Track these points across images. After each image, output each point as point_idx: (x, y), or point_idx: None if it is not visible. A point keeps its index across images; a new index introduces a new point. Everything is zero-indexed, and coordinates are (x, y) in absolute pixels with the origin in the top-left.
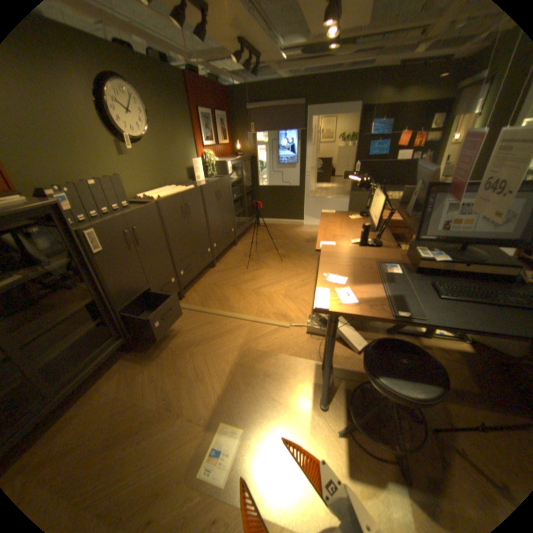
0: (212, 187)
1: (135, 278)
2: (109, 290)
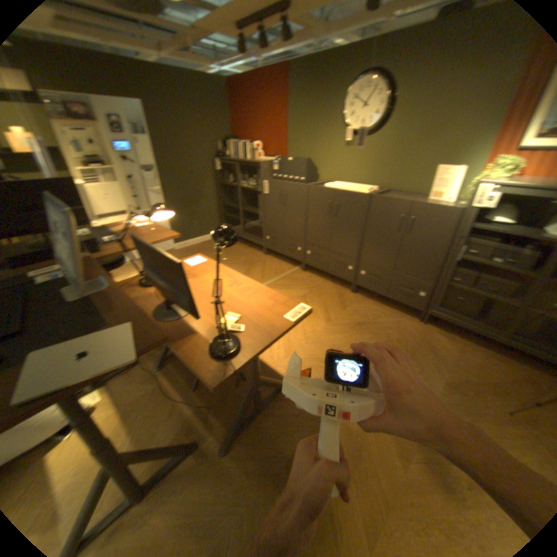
0: (396, 206)
1: (276, 222)
2: (264, 216)
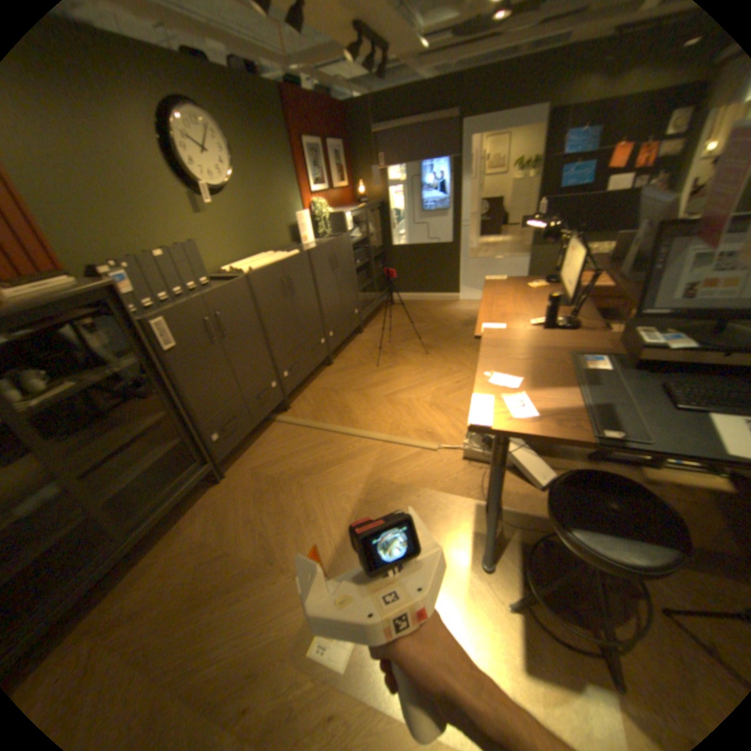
0: (326, 251)
1: (223, 383)
2: (189, 399)
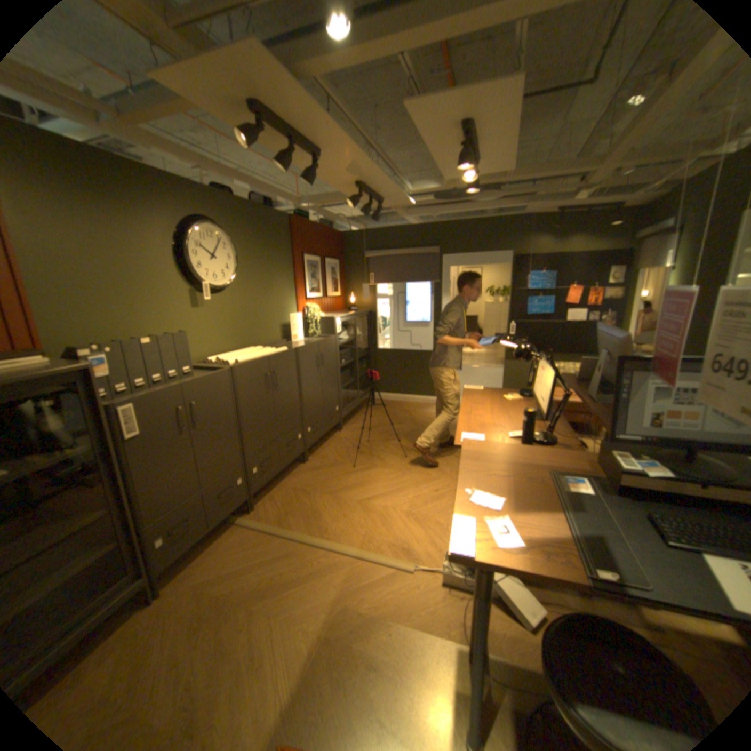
0: (313, 350)
1: (182, 478)
2: (137, 496)
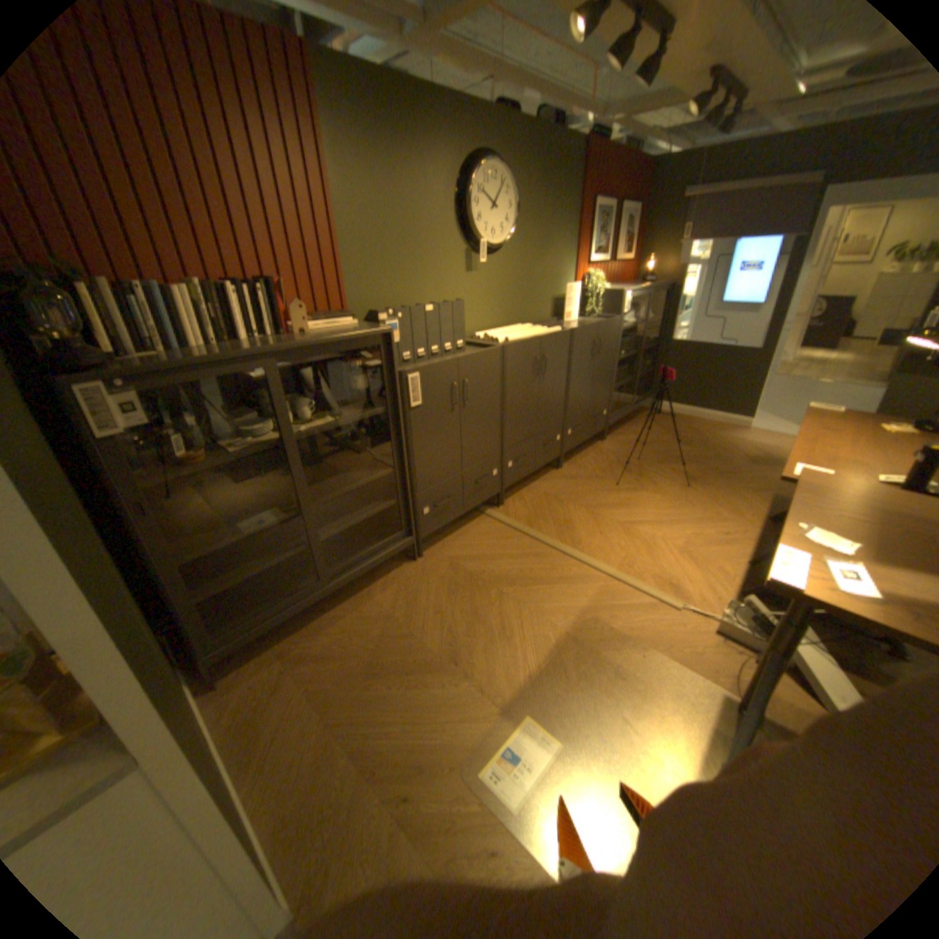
0: (591, 333)
1: (449, 456)
2: (416, 463)
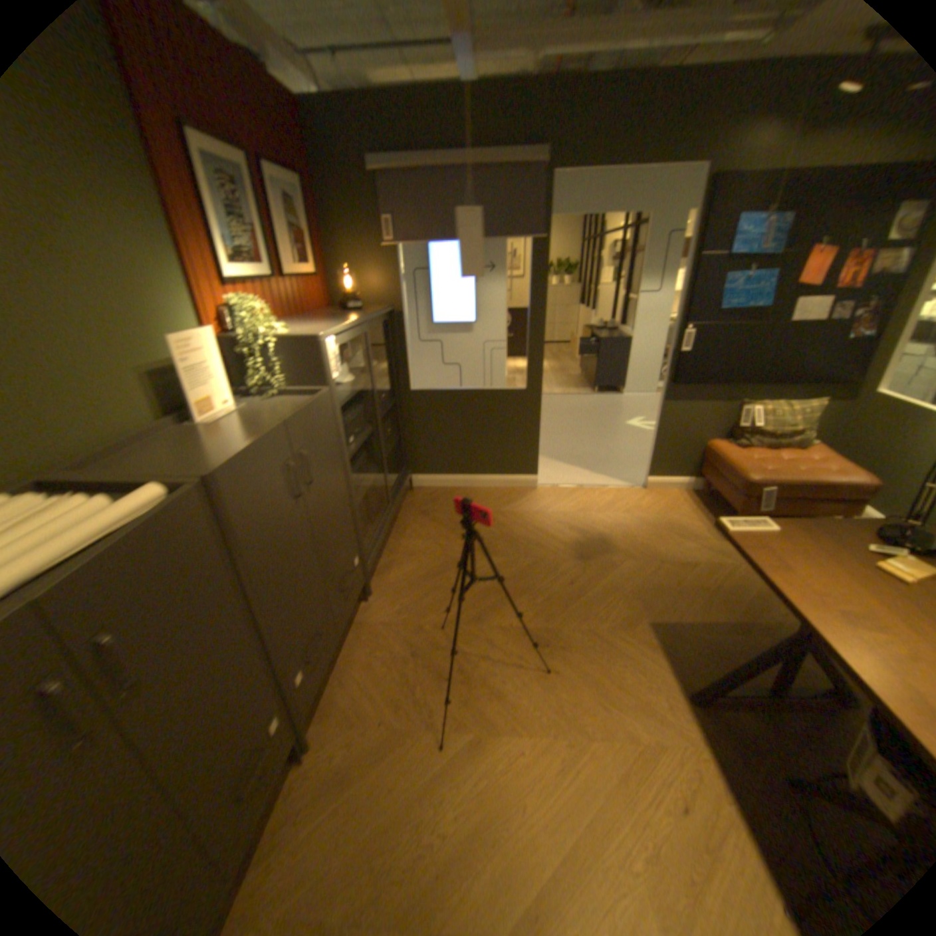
0: (272, 453)
1: None
2: None
